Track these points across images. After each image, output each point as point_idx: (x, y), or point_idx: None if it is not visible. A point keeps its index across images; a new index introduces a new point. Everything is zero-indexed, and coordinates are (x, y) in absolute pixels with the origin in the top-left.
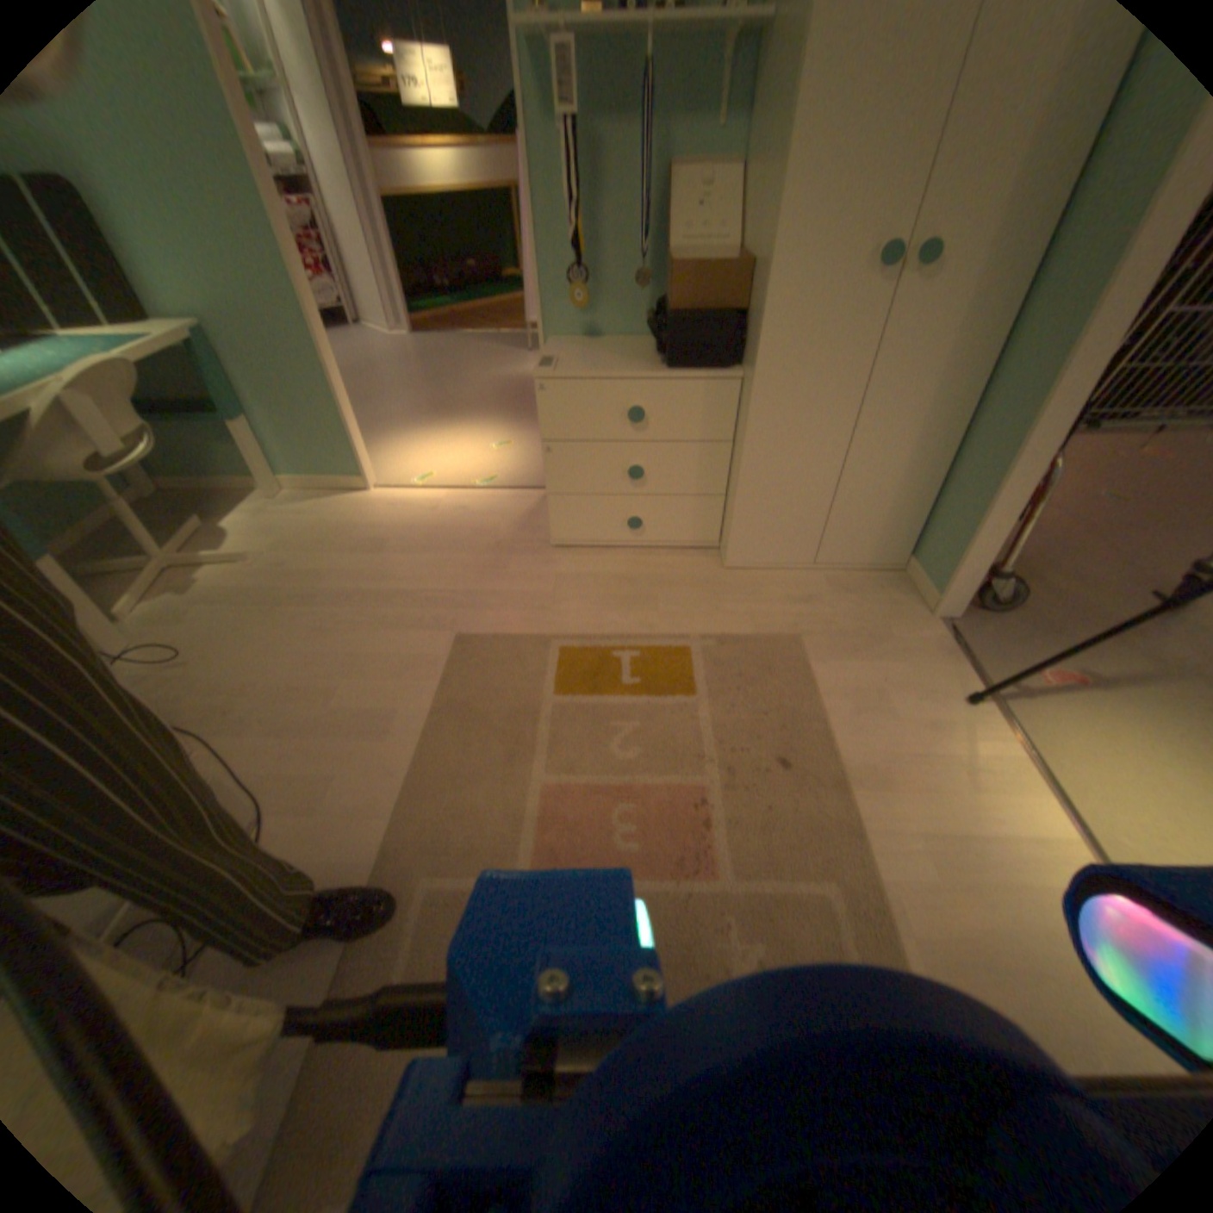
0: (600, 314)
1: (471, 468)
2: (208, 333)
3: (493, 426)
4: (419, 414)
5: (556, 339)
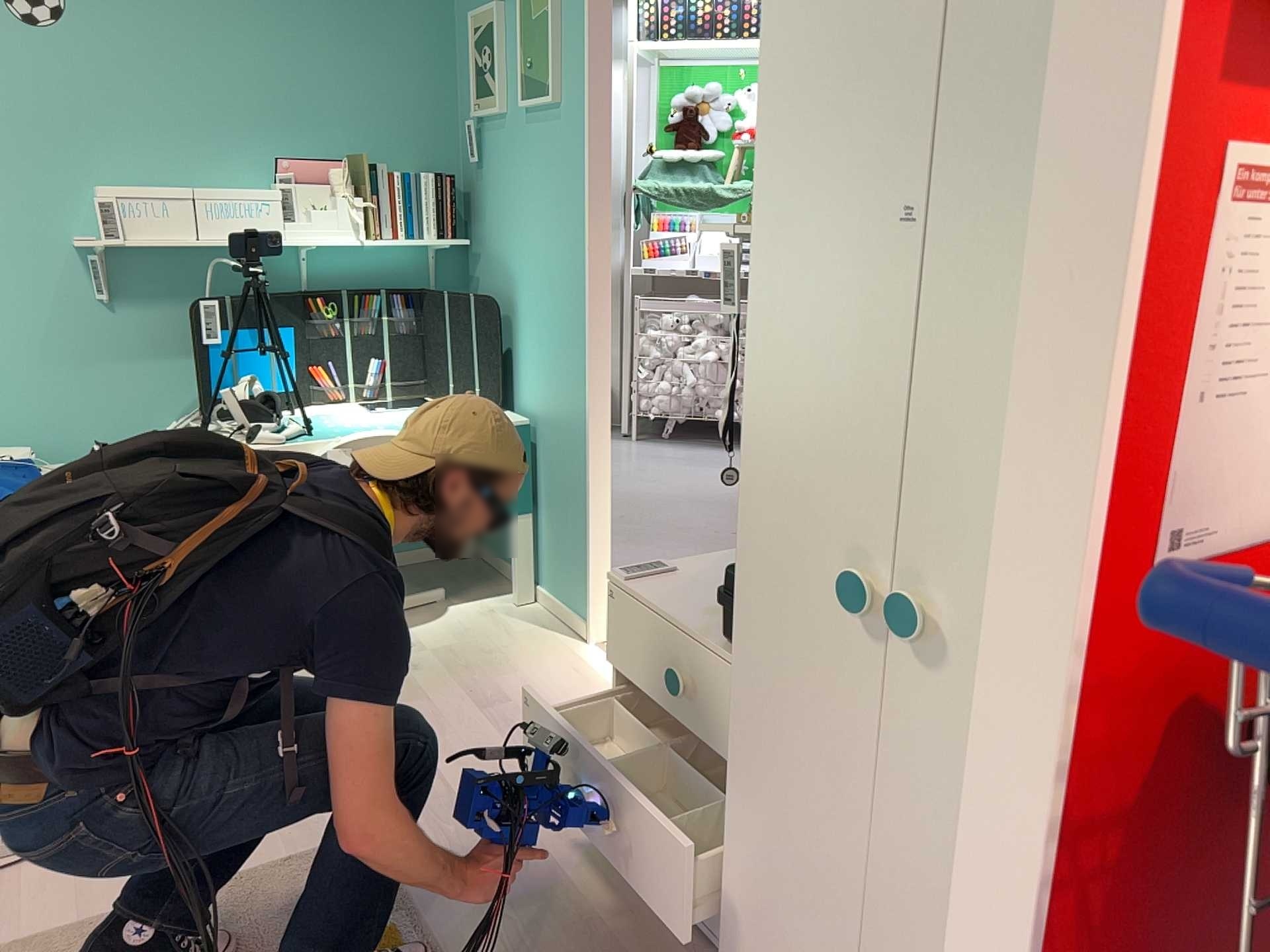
0: None
1: None
2: (536, 432)
3: None
4: None
5: None
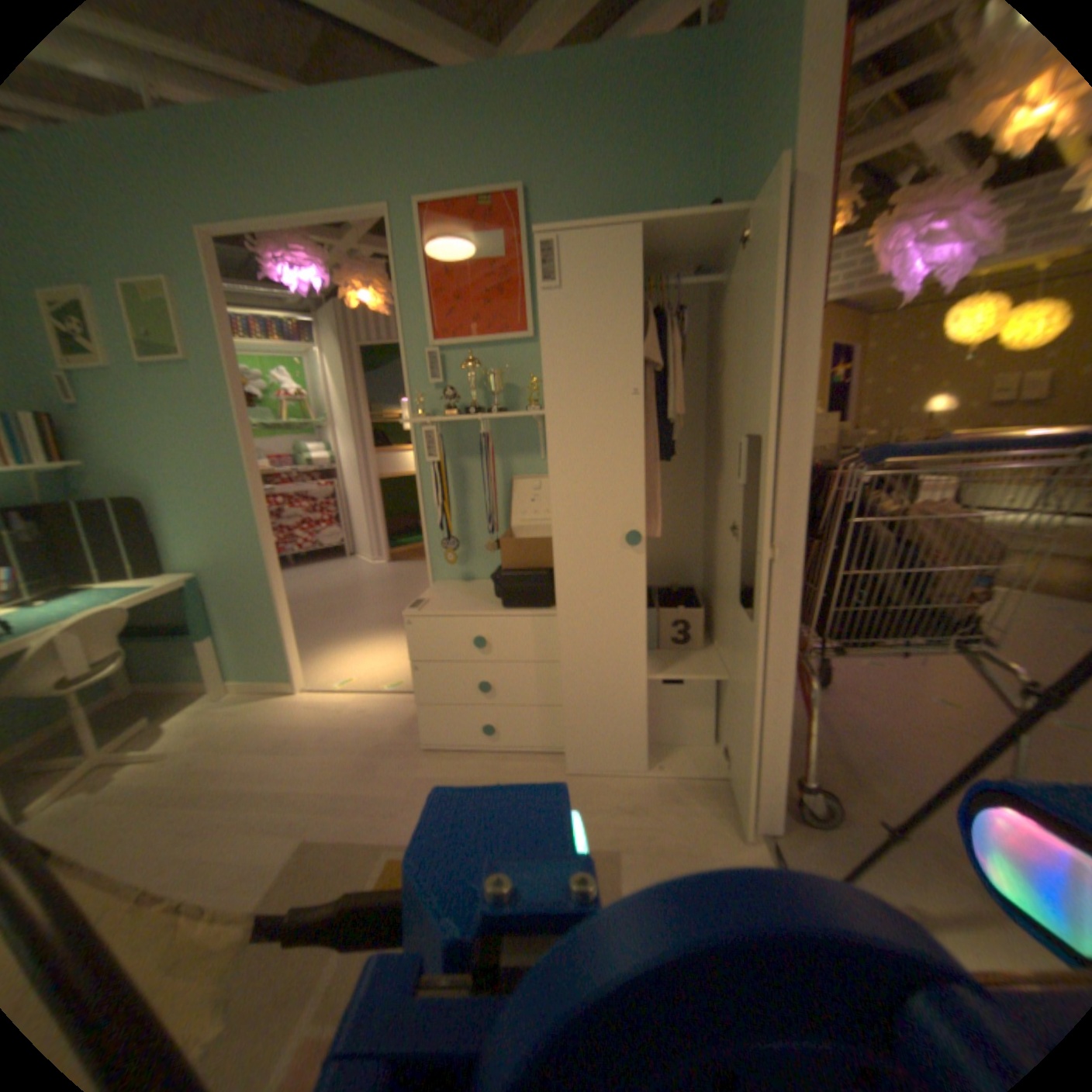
0: (471, 566)
1: (385, 674)
2: (198, 582)
3: None
4: (364, 627)
5: (439, 583)
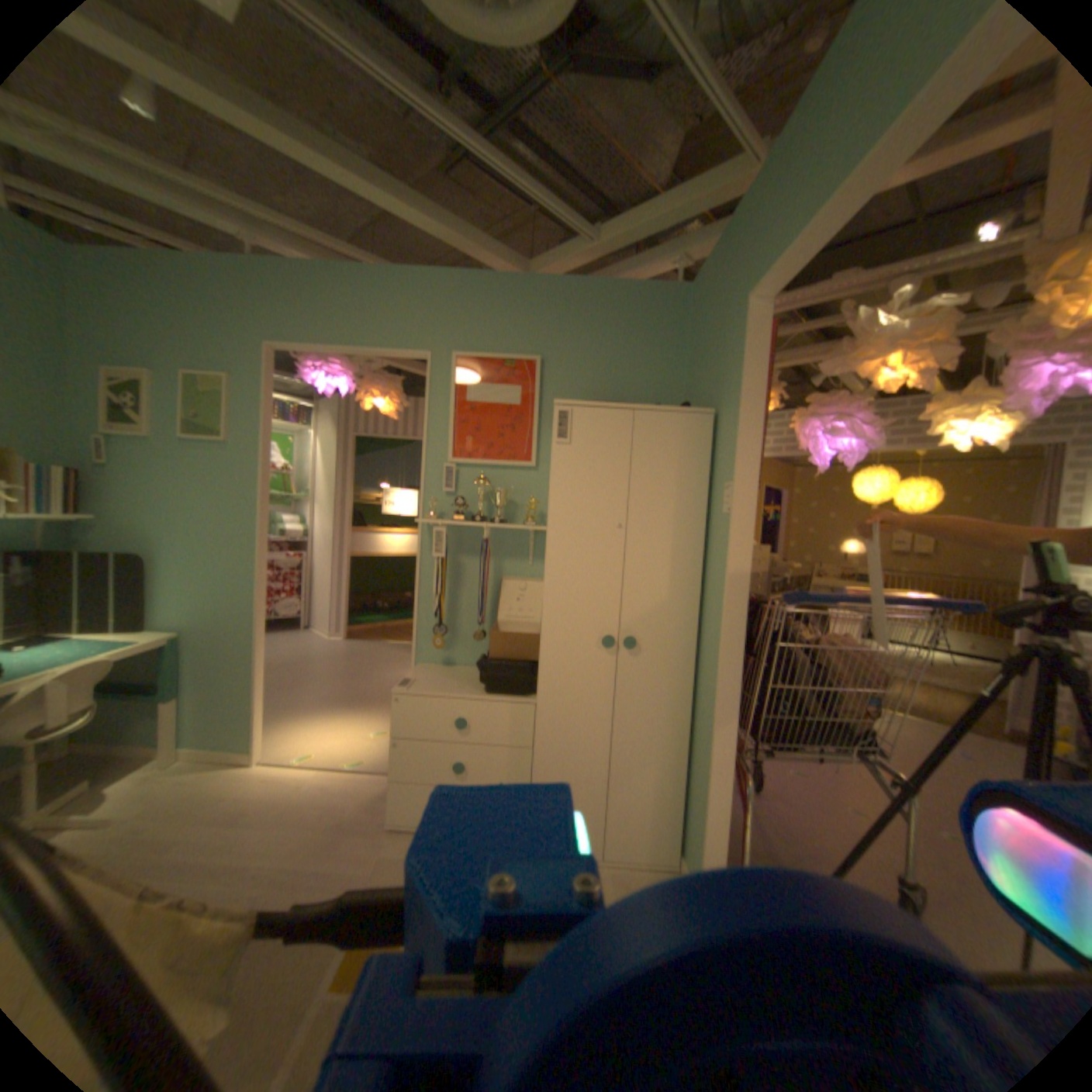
0: (454, 652)
1: (346, 753)
2: (180, 643)
3: (378, 718)
4: (322, 704)
5: (422, 665)
